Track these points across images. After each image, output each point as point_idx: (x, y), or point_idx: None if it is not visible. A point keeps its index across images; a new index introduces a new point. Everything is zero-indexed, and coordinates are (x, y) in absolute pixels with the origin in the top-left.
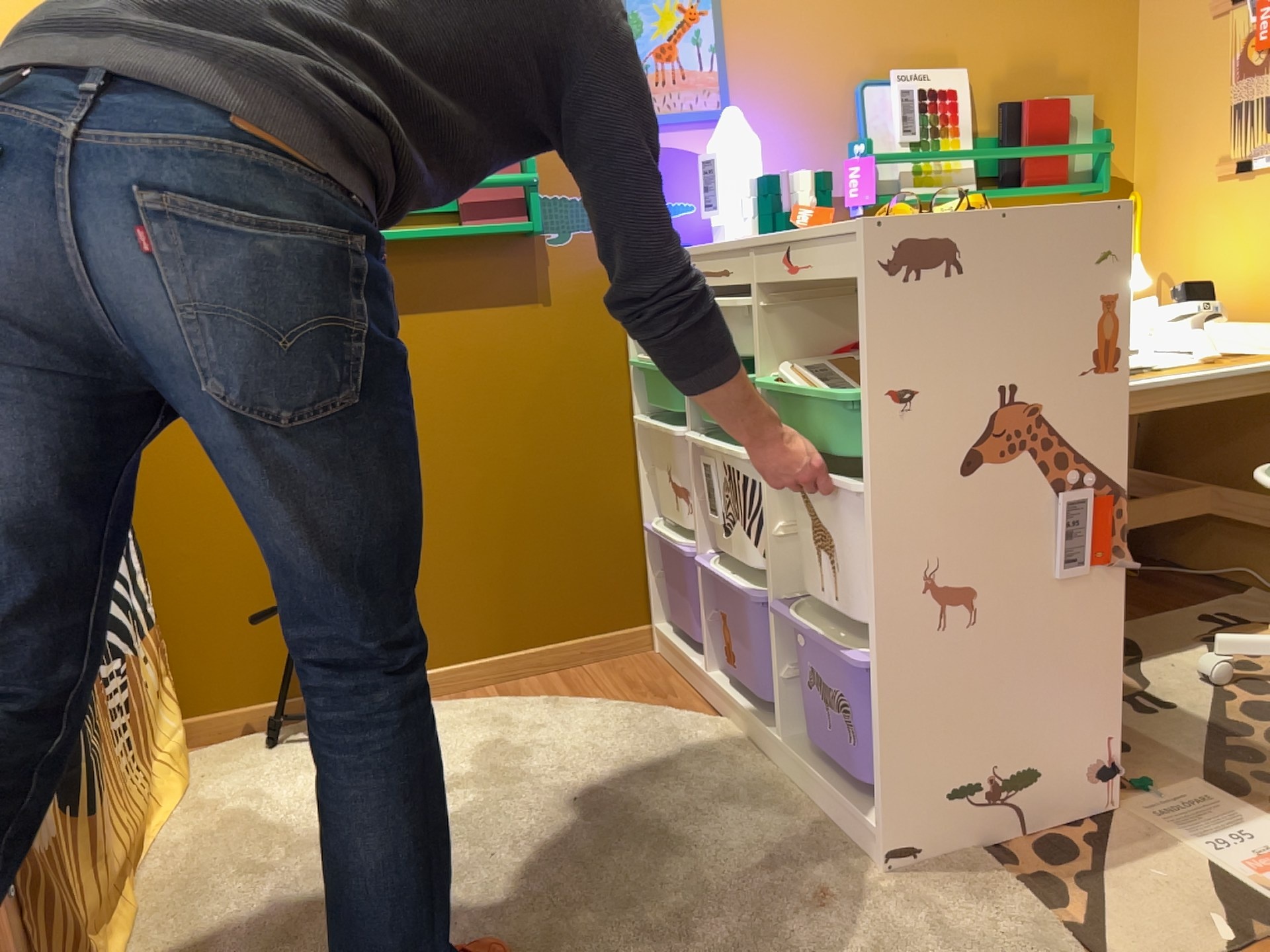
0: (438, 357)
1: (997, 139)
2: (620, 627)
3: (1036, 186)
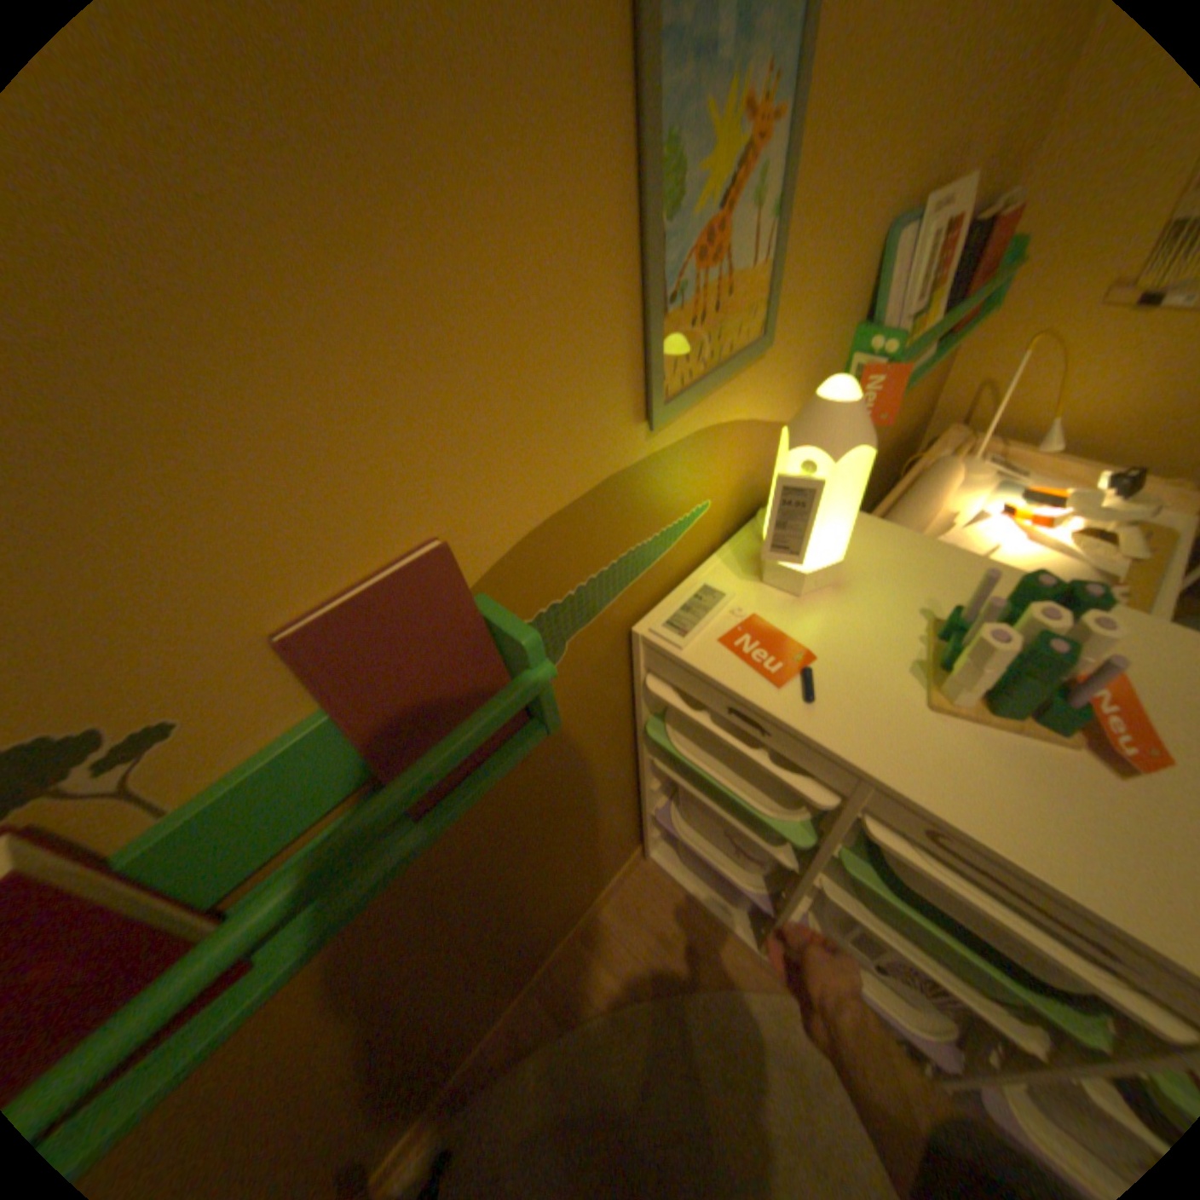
0: (409, 919)
1: (960, 268)
2: (620, 870)
3: (968, 324)
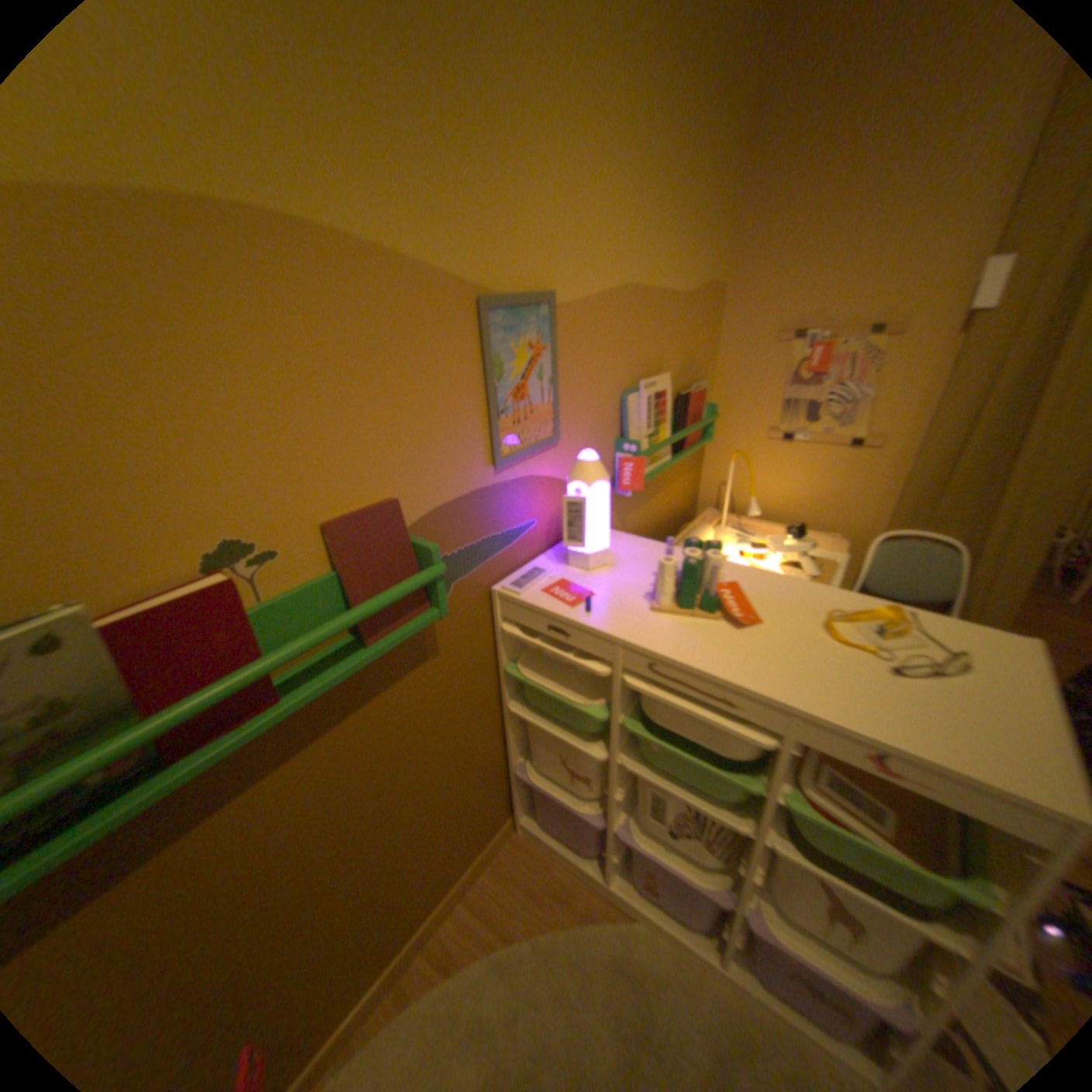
0: (343, 768)
1: (677, 417)
2: (495, 837)
3: (692, 447)
